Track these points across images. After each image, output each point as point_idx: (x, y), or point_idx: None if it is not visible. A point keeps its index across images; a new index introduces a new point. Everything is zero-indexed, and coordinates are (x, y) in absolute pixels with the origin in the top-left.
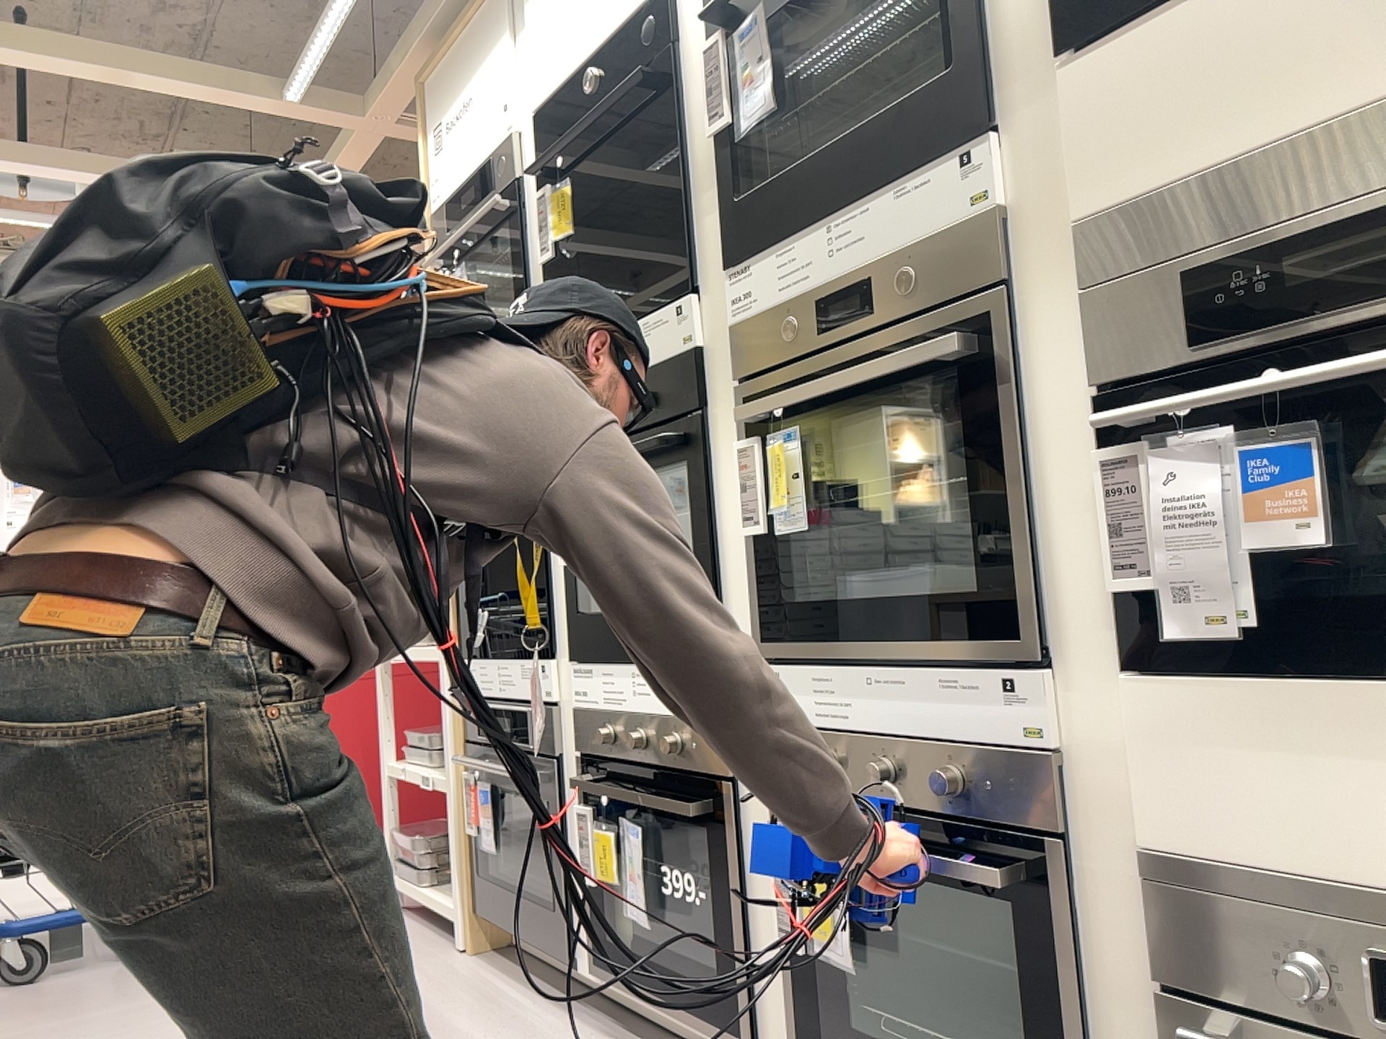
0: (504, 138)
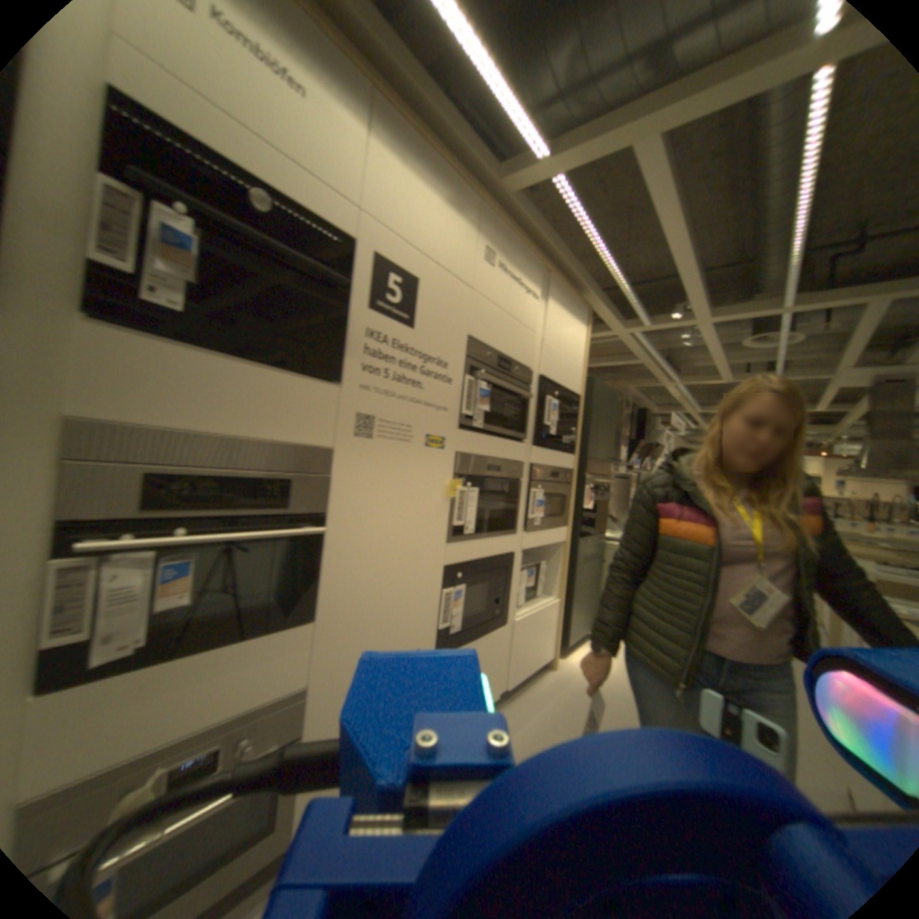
0: None
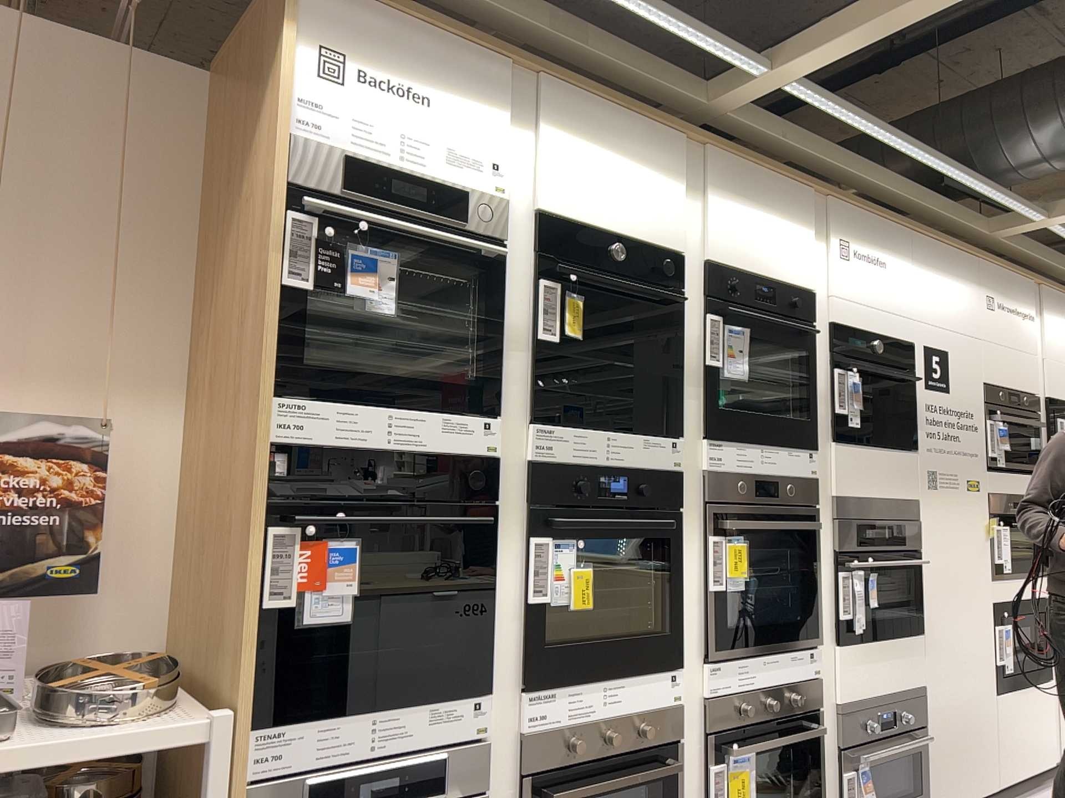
0: (493, 190)
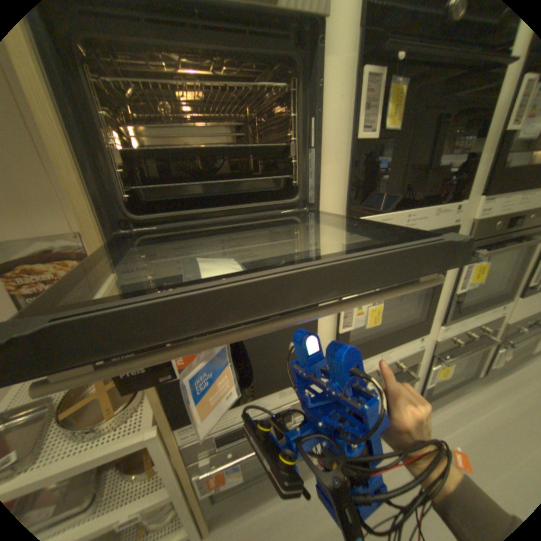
0: None
